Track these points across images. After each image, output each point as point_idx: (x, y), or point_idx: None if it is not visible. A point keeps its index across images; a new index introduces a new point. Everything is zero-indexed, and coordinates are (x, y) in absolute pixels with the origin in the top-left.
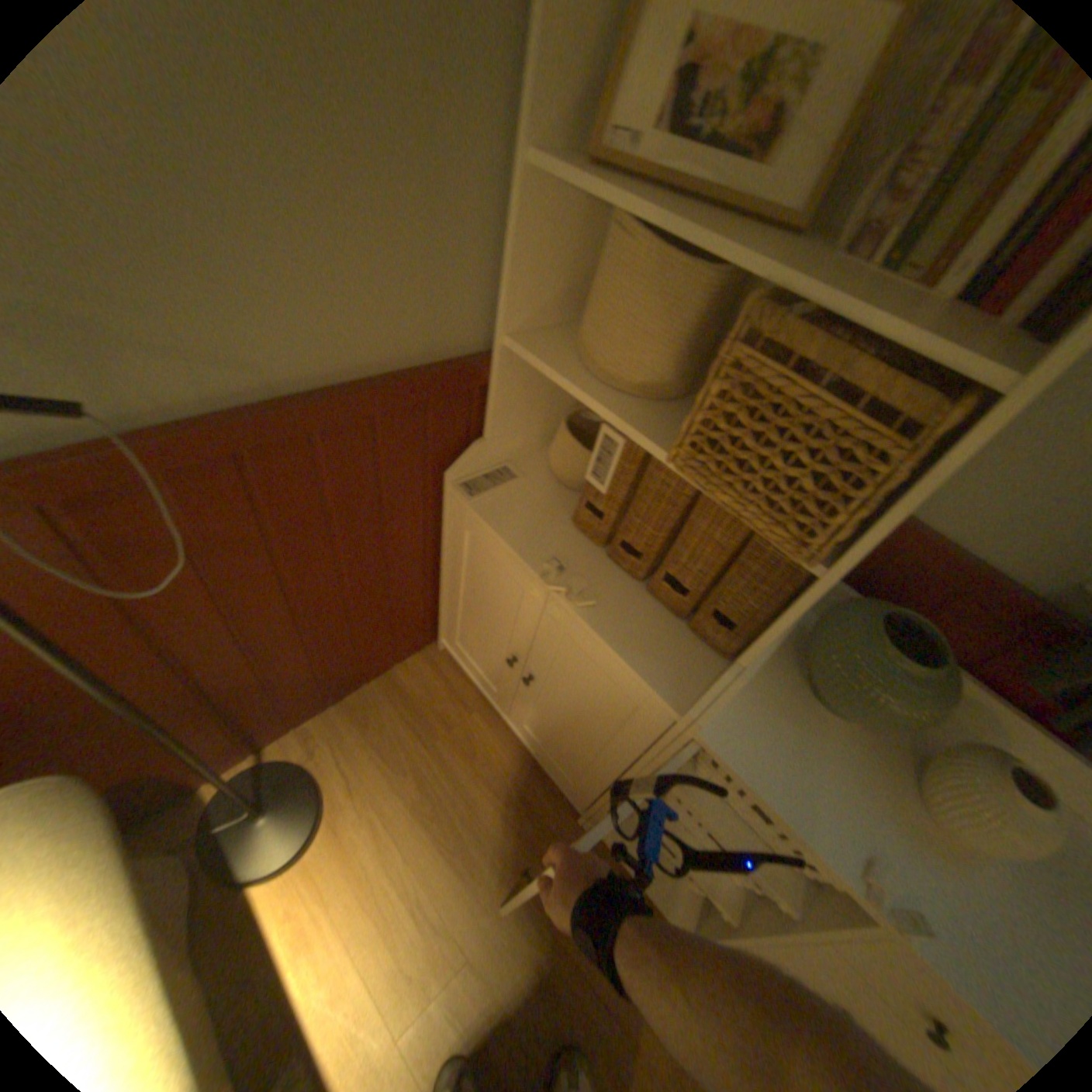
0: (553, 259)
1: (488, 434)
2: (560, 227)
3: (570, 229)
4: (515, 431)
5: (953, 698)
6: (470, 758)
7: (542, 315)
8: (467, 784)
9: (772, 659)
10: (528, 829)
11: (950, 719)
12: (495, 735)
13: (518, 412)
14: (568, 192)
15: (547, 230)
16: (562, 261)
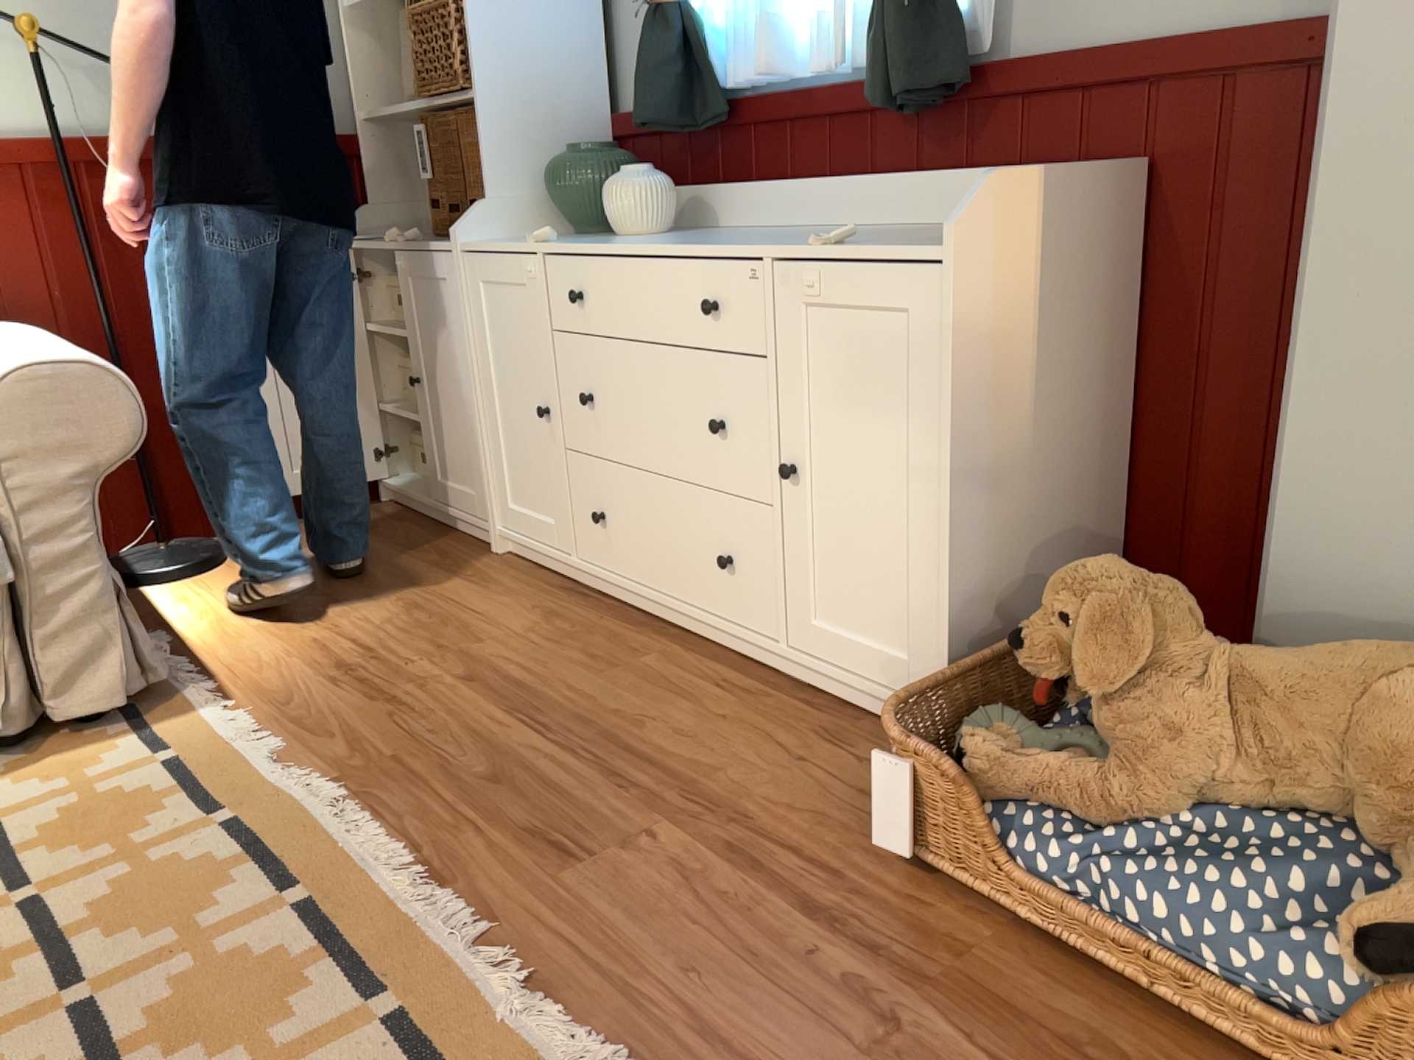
0: (382, 69)
1: (370, 205)
2: (380, 49)
3: (389, 51)
4: (393, 204)
5: (597, 157)
6: (386, 538)
7: (387, 106)
8: (377, 546)
9: (533, 220)
10: (431, 558)
11: (600, 170)
12: (420, 528)
13: (391, 186)
14: (378, 29)
15: (369, 50)
16: (390, 70)
